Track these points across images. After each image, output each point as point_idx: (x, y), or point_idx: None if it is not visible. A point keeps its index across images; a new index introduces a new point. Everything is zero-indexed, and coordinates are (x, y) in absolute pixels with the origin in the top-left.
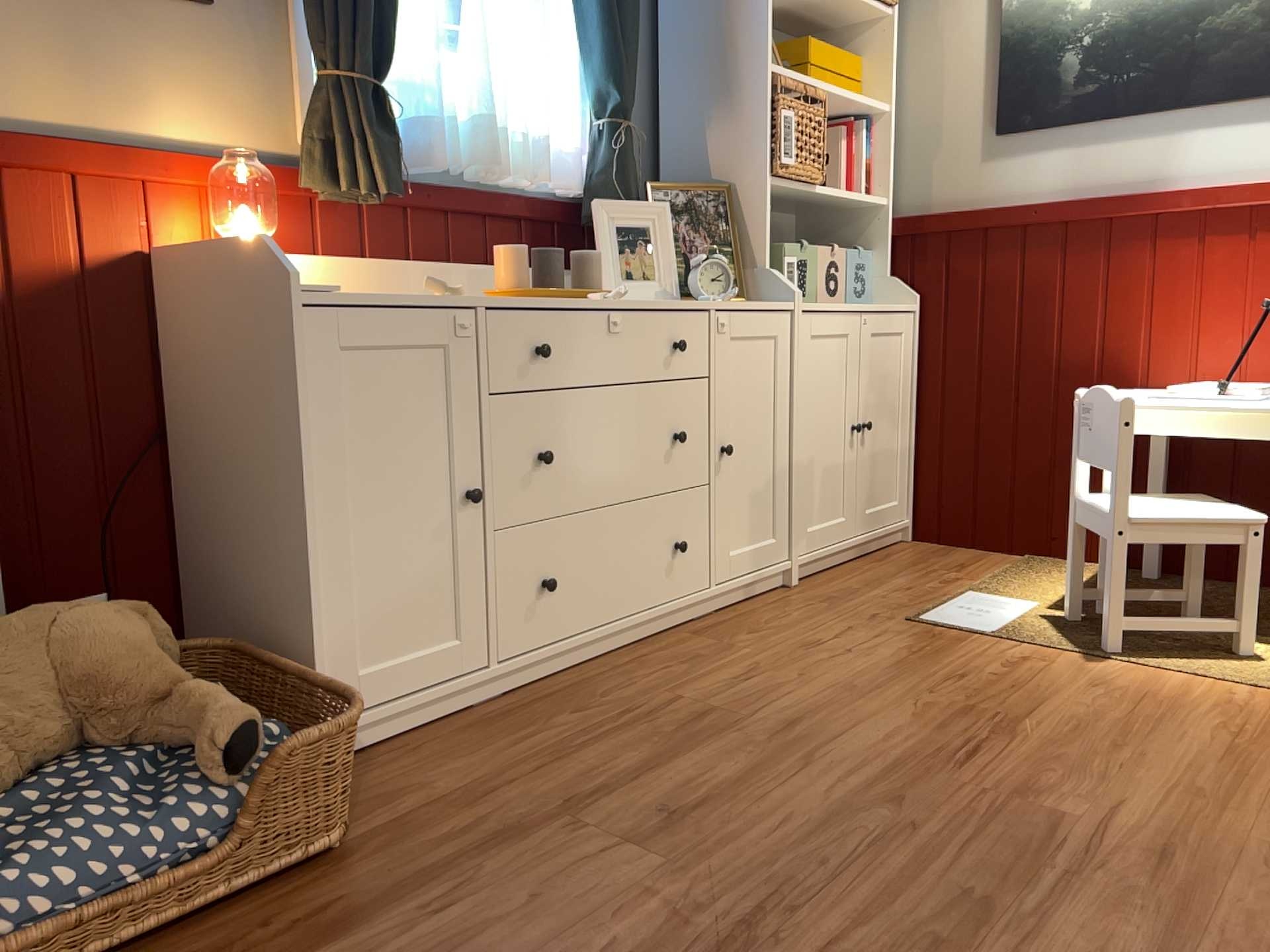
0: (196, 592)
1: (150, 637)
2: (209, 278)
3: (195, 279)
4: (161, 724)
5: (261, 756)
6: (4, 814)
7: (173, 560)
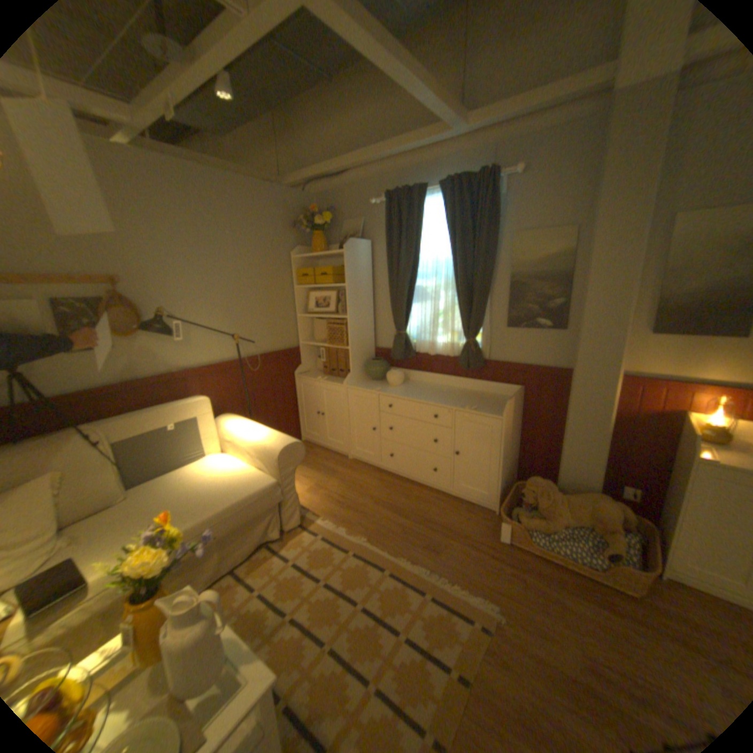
0: (666, 506)
1: (623, 517)
2: (691, 433)
3: (690, 430)
4: (610, 538)
5: (627, 563)
6: (571, 532)
7: (665, 493)
